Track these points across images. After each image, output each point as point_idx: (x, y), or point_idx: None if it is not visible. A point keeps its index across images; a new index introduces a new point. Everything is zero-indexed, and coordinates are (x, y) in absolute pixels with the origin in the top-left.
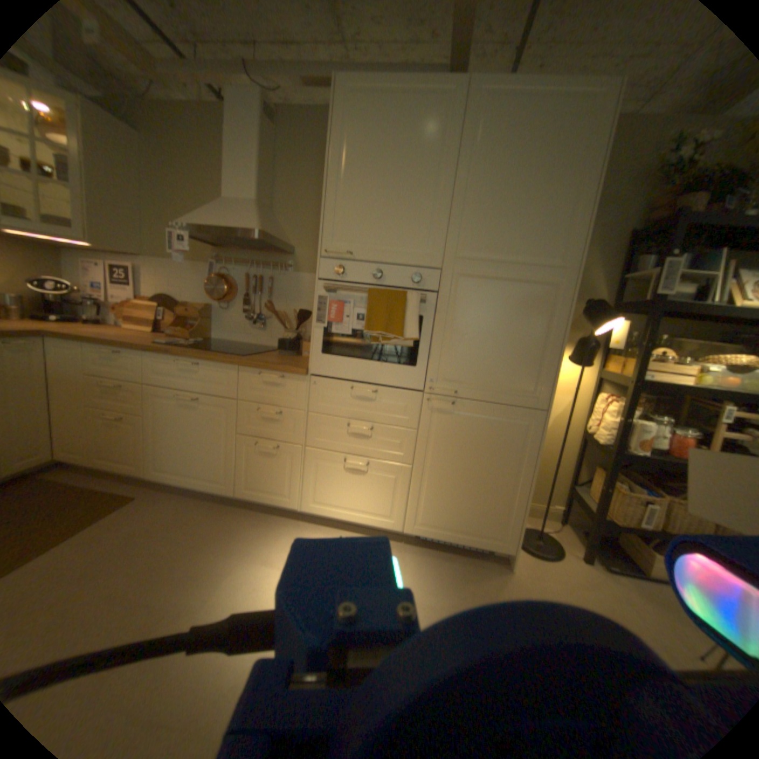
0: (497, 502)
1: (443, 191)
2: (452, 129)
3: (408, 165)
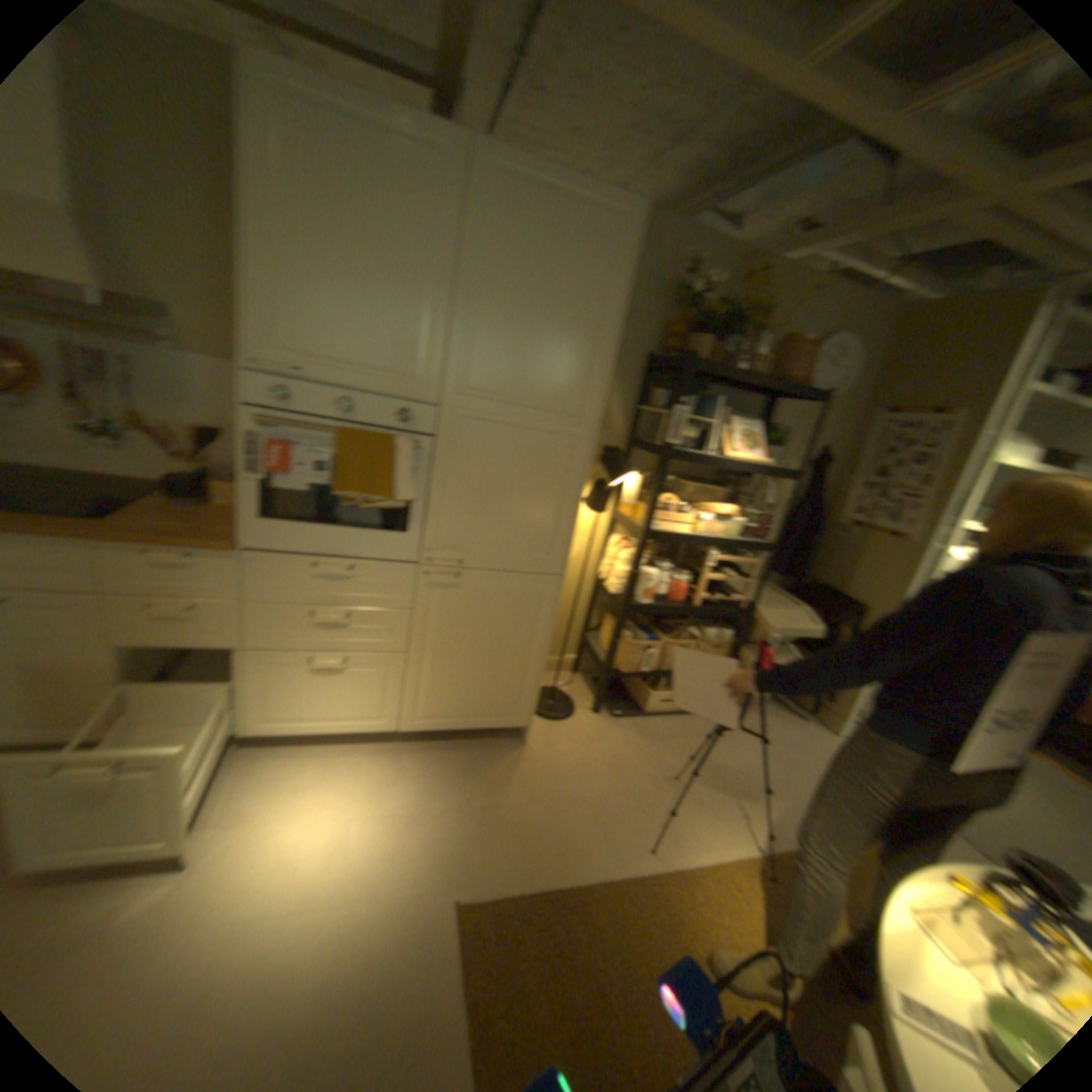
0: (505, 678)
1: (433, 300)
2: (443, 211)
3: (380, 250)
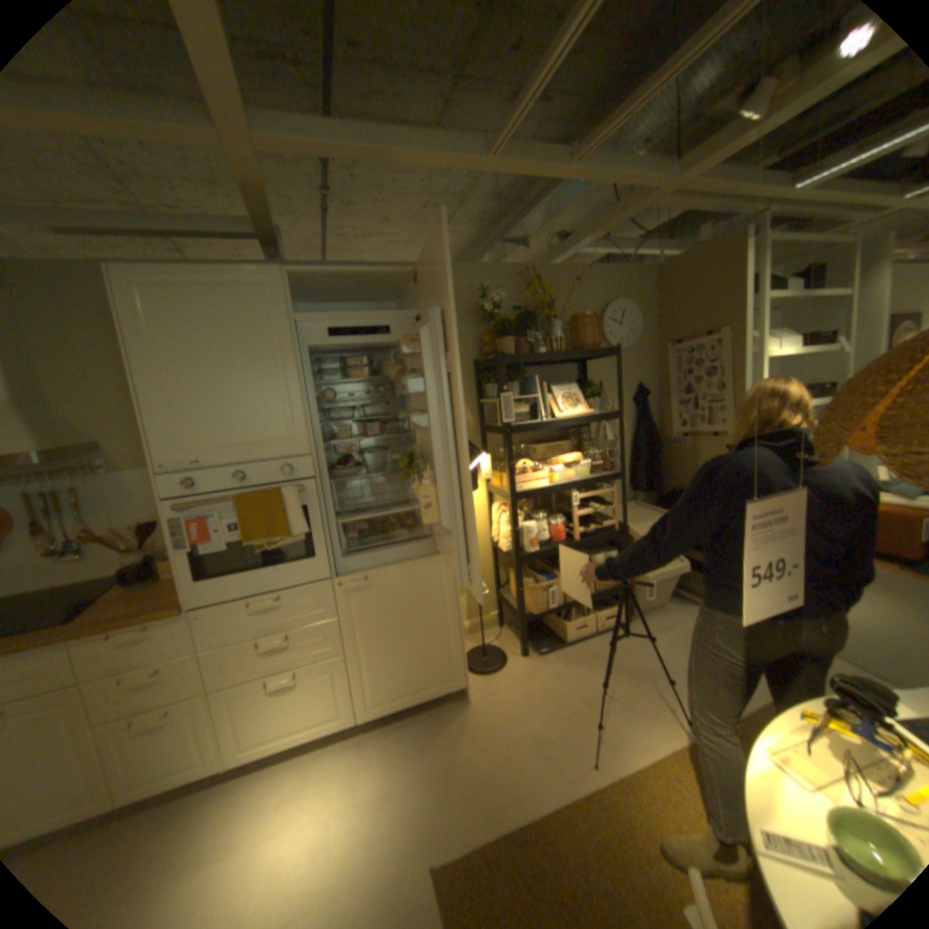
0: (435, 649)
1: (288, 381)
2: (278, 320)
3: (239, 360)
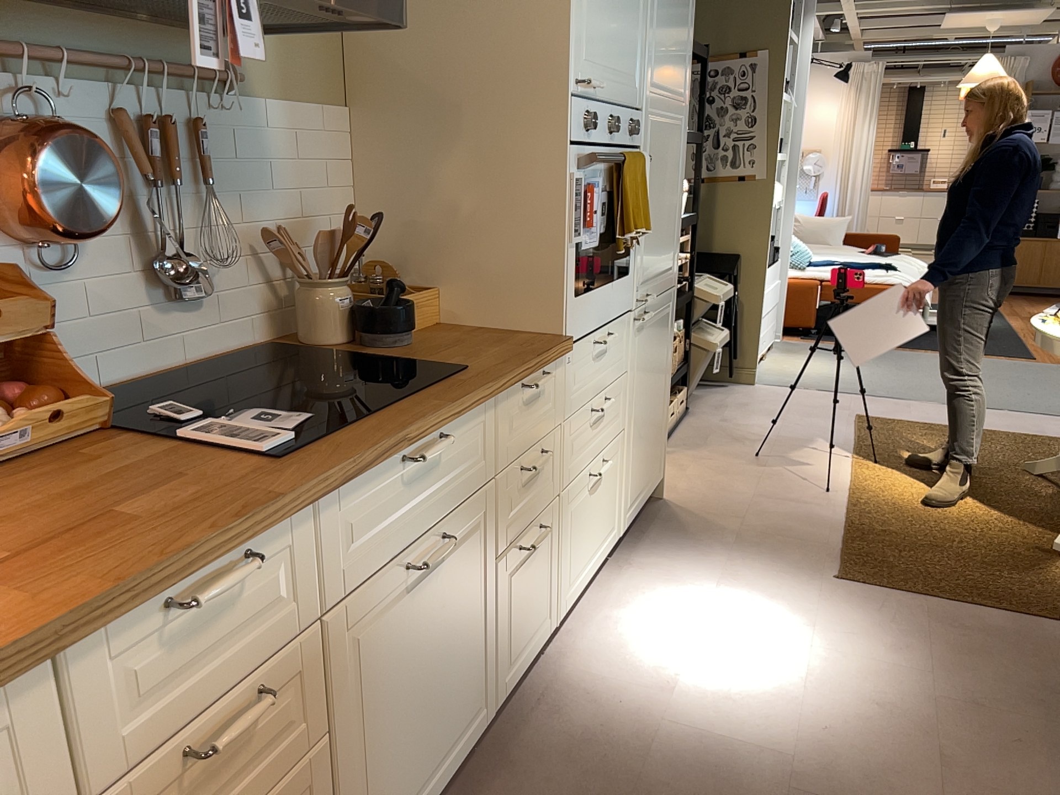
0: (658, 422)
1: None
2: None
3: None
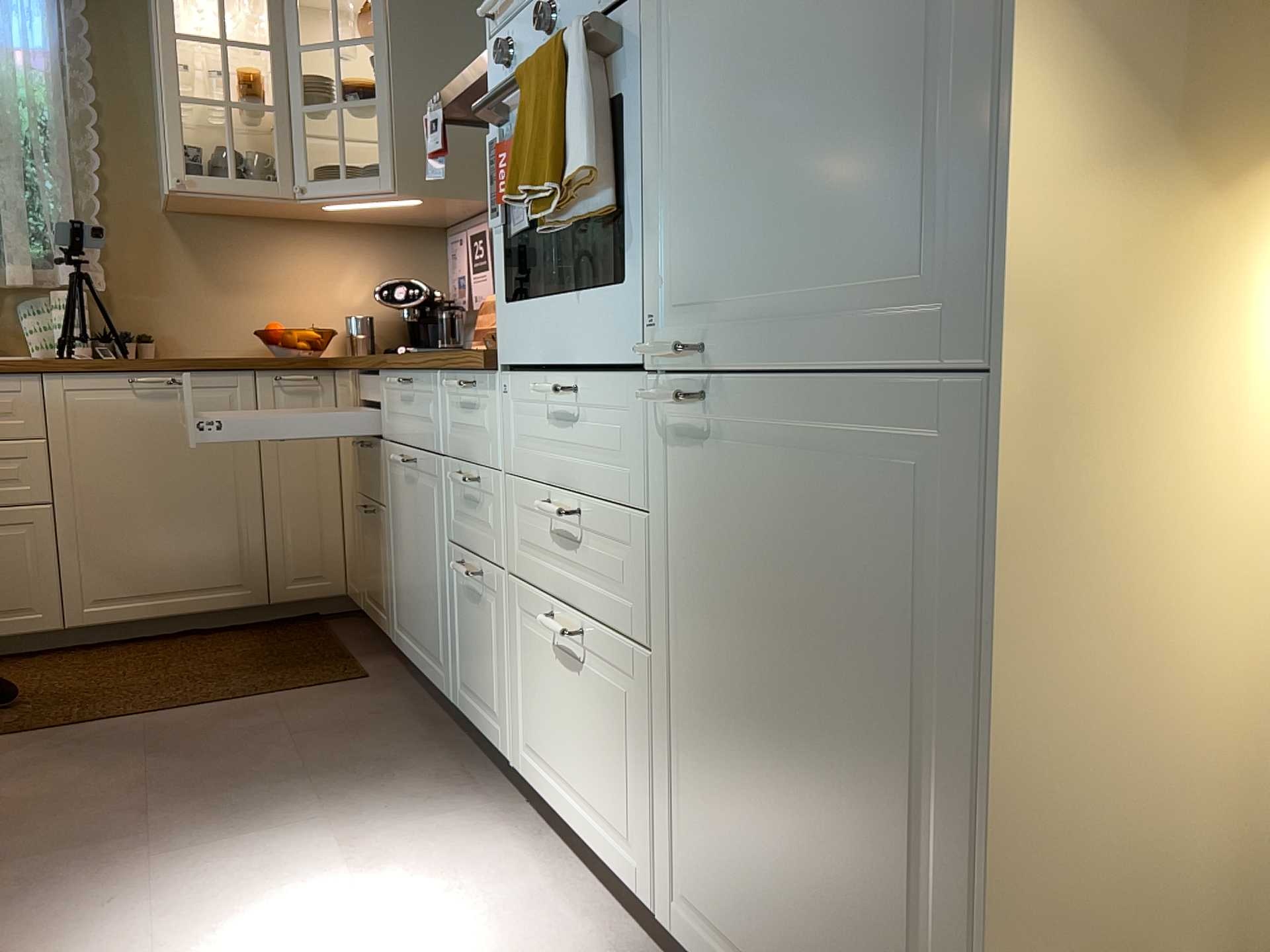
0: (886, 907)
1: None
2: None
3: None
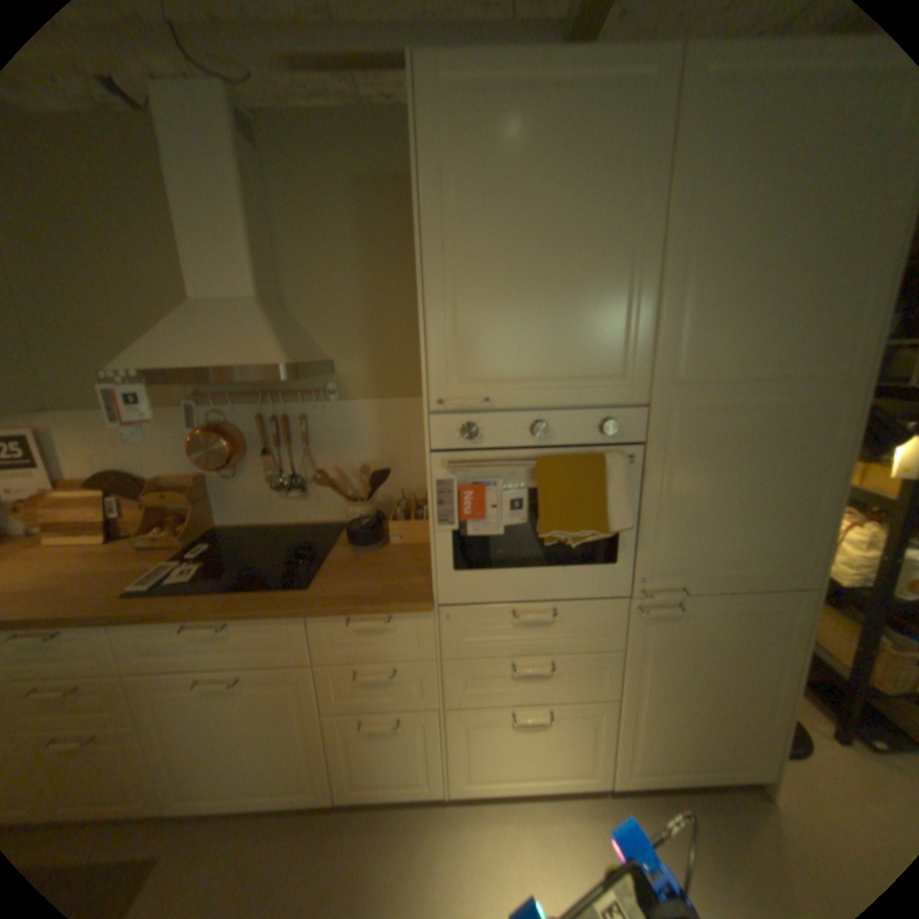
0: (750, 722)
1: (646, 271)
2: (656, 154)
3: (580, 229)
